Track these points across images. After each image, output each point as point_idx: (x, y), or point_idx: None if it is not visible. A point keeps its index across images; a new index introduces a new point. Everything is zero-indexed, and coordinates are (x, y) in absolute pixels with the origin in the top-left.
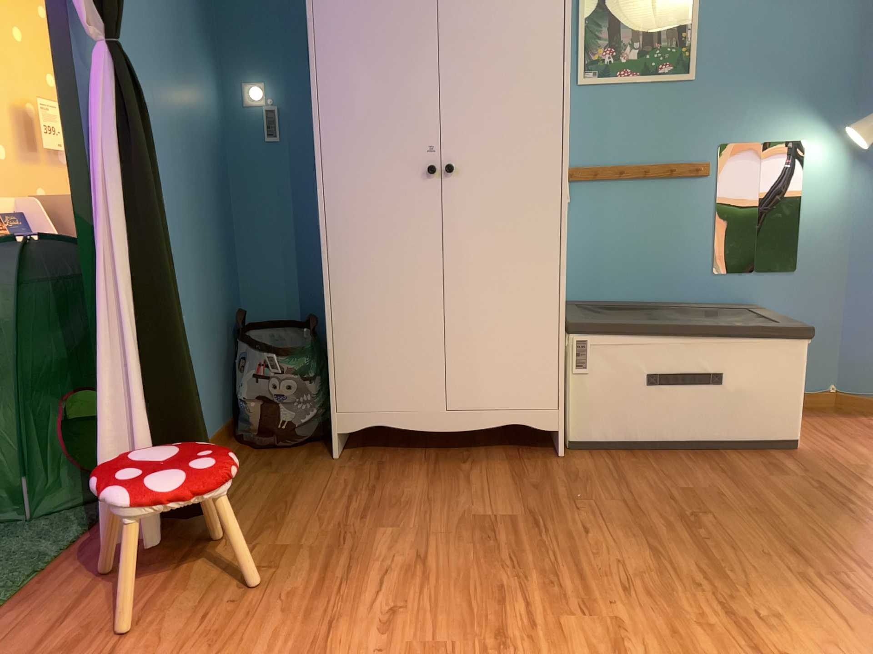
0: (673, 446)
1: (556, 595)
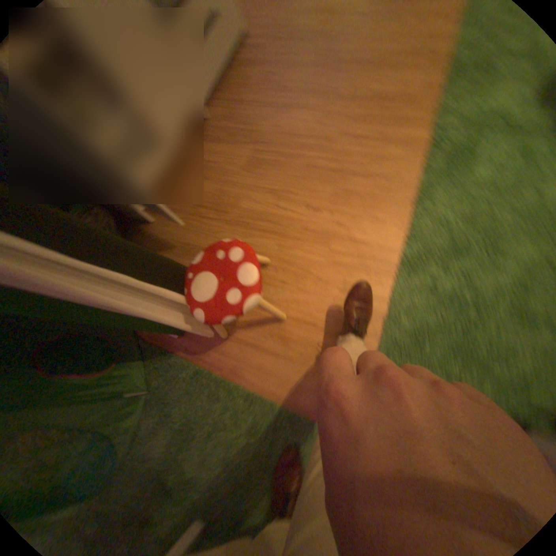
0: (218, 70)
1: (312, 144)
